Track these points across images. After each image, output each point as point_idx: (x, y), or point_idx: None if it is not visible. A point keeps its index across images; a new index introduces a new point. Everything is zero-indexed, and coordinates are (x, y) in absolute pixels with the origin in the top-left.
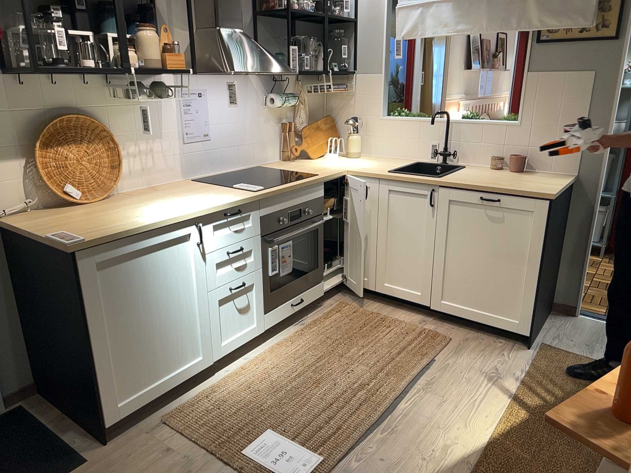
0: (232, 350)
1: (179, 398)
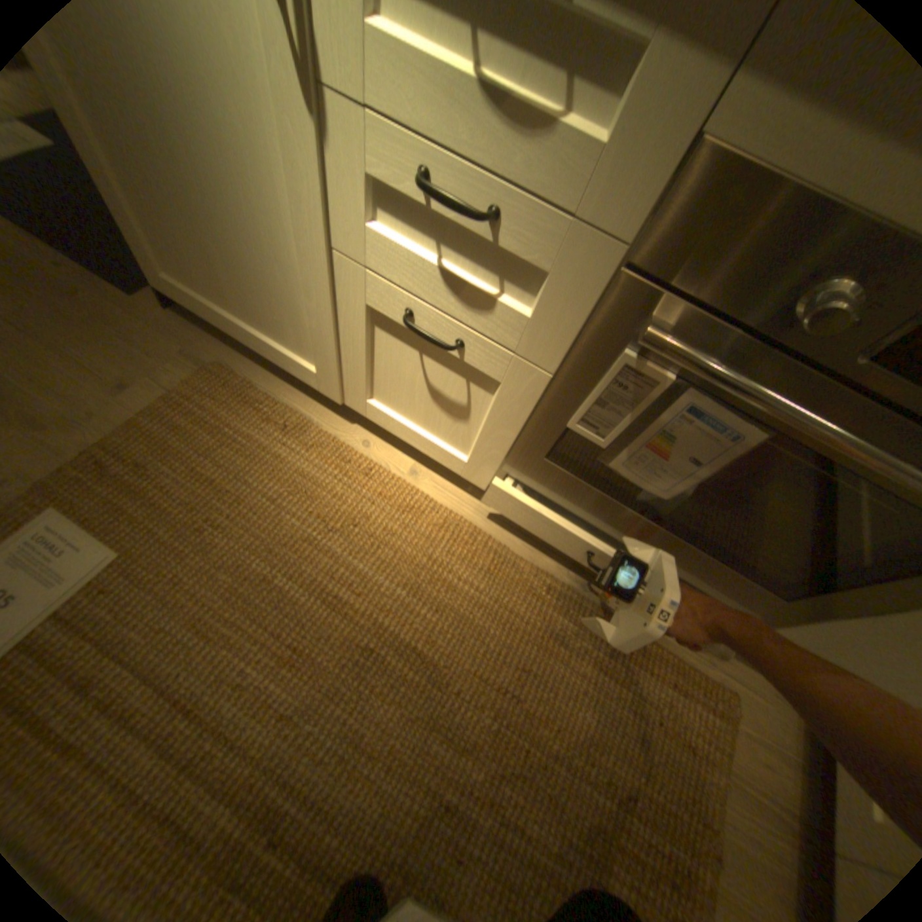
0: (392, 429)
1: (282, 377)
